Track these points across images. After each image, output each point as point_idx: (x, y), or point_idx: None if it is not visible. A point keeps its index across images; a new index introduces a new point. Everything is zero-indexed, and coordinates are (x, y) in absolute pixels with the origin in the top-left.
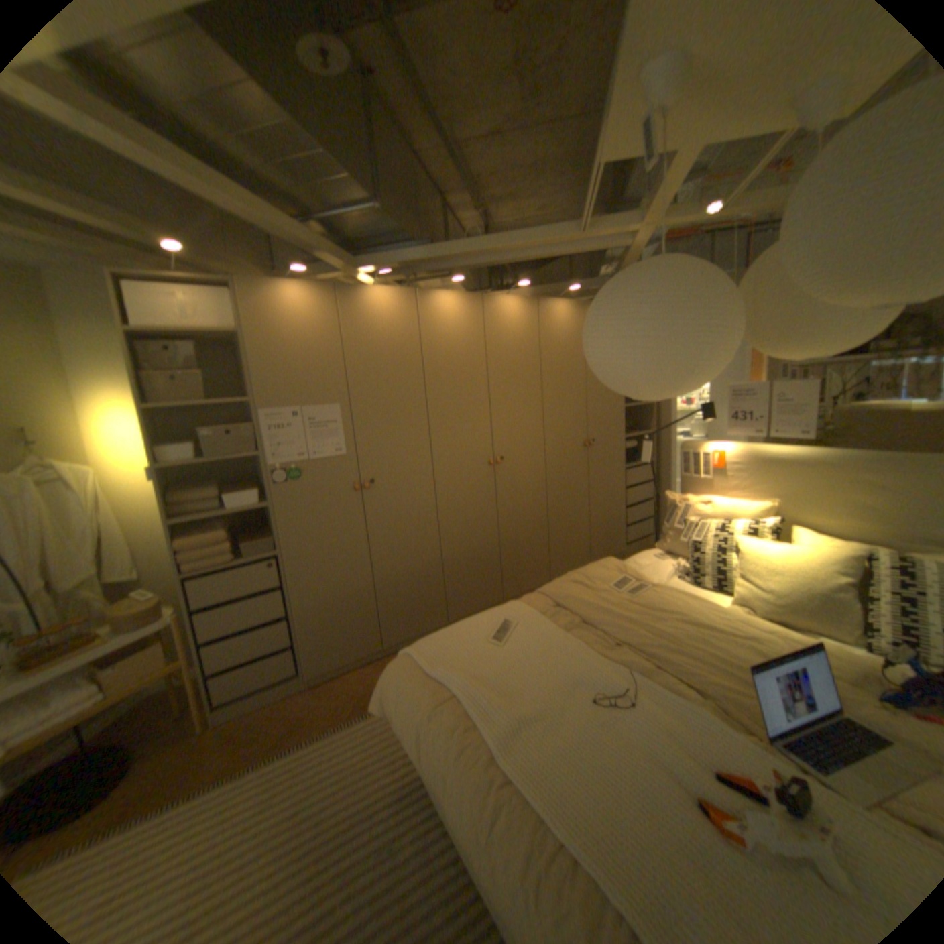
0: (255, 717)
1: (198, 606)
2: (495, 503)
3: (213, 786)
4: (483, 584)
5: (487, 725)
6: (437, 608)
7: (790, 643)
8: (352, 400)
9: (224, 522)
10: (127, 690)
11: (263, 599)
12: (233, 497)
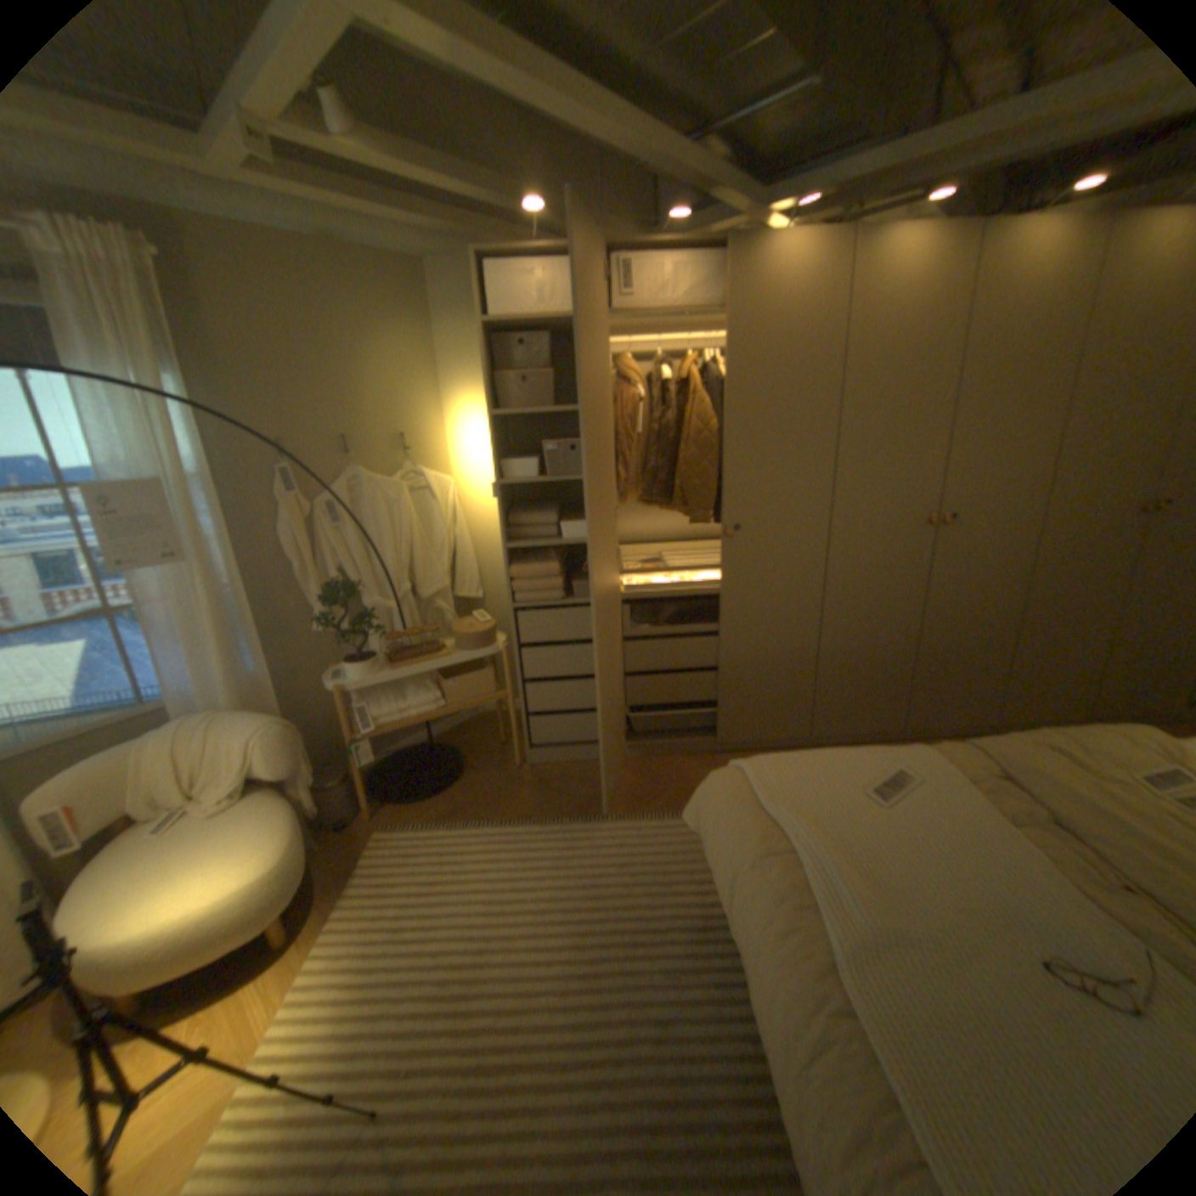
0: (568, 767)
1: (527, 638)
2: (925, 585)
3: (522, 820)
4: (876, 700)
5: (836, 916)
6: (798, 713)
7: None
8: (727, 409)
9: (561, 552)
10: (463, 703)
11: (589, 647)
12: (571, 525)
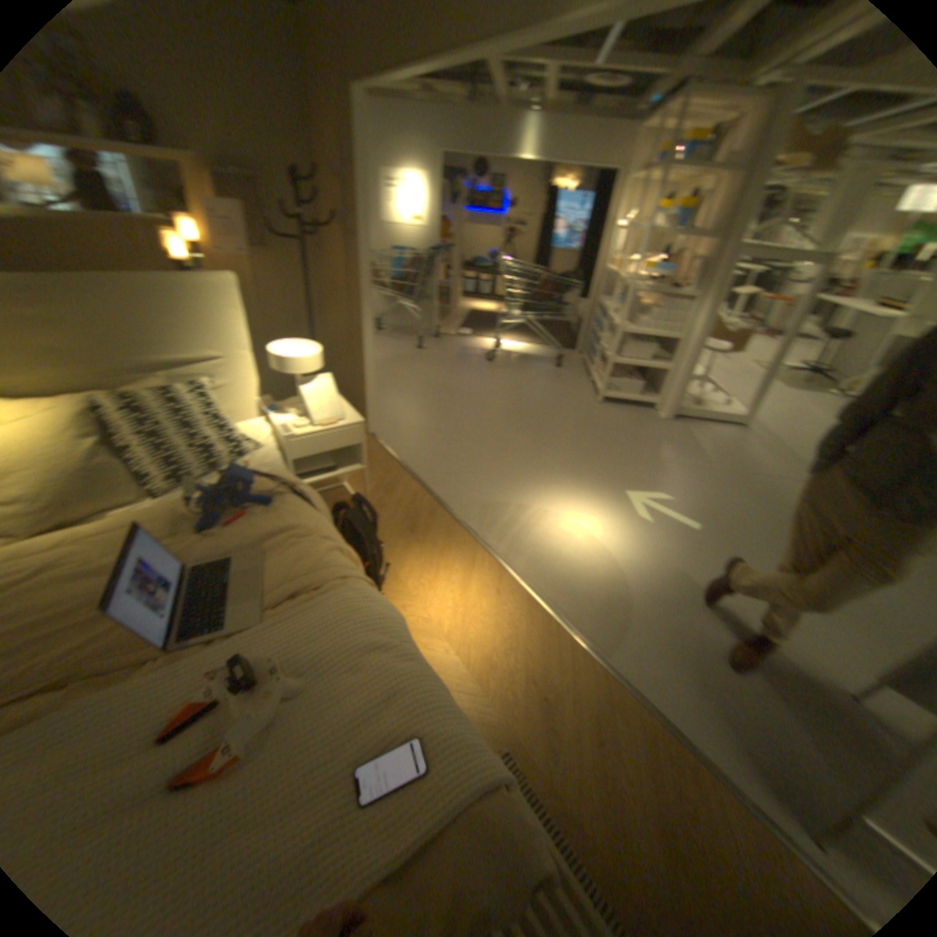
0: None
1: None
2: None
3: None
4: None
5: None
6: None
7: (83, 545)
8: None
9: None
10: None
11: None
12: None
